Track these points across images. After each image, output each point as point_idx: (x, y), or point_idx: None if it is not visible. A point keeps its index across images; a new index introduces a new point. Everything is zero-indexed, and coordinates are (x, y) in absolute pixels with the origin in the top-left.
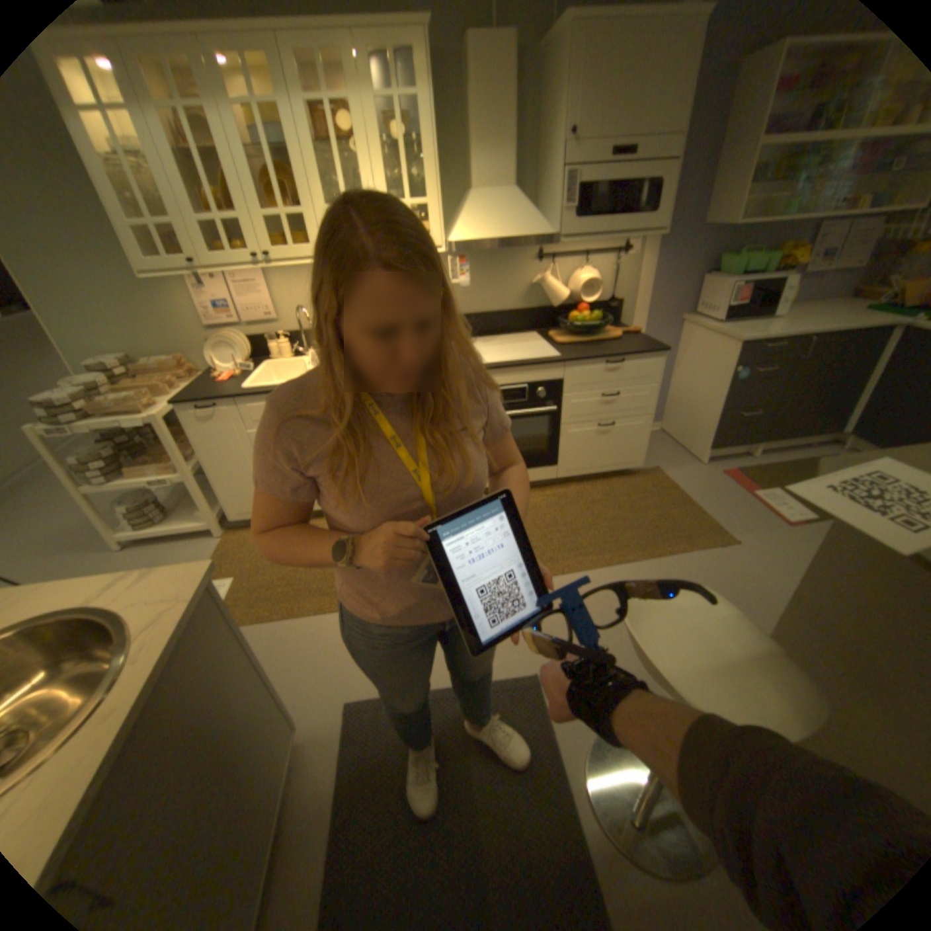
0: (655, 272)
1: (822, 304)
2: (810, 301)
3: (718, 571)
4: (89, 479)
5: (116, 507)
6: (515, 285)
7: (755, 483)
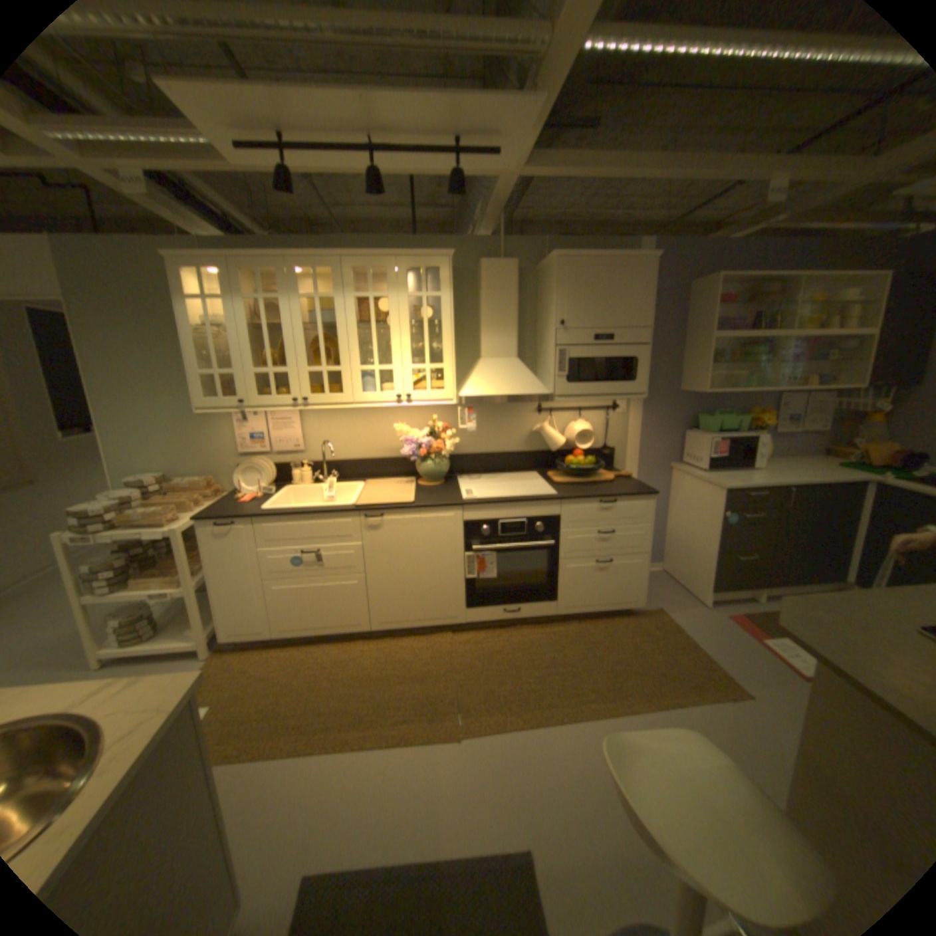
0: (641, 426)
1: (799, 460)
2: (787, 457)
3: (732, 731)
4: (93, 589)
5: (109, 620)
6: (517, 432)
7: (764, 632)
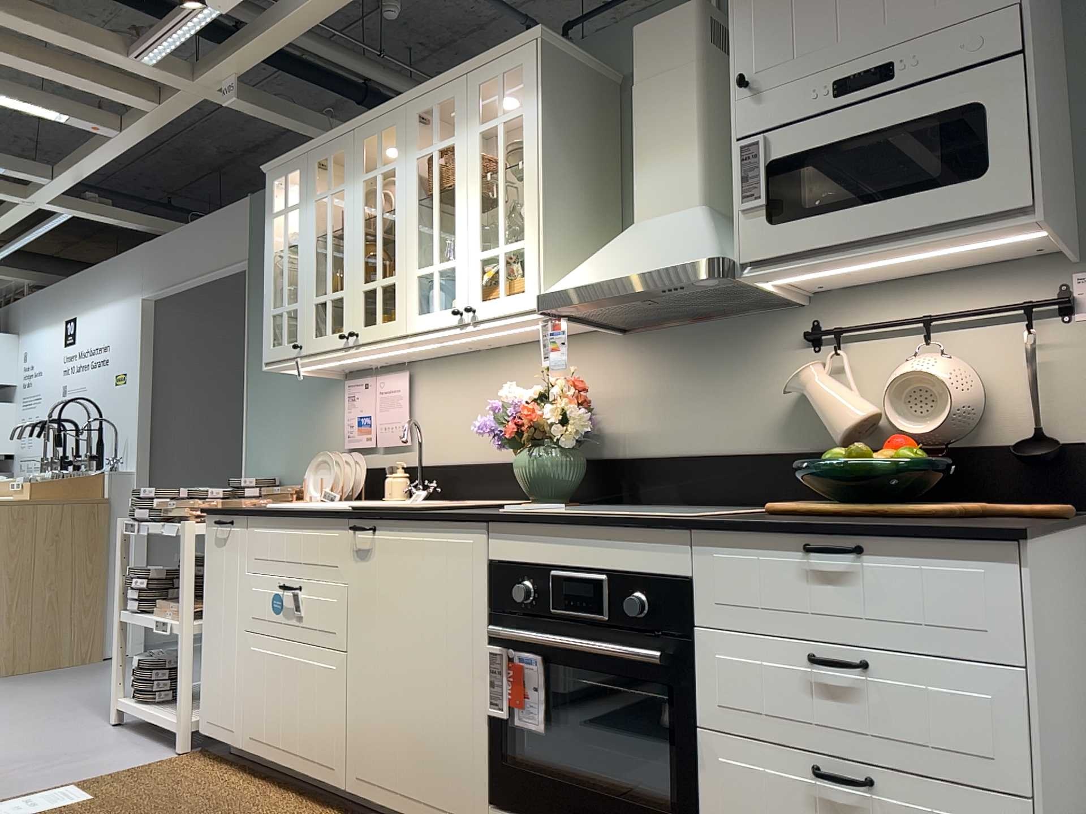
0: None
1: None
2: None
3: None
4: (133, 600)
5: (141, 655)
6: (759, 398)
7: None
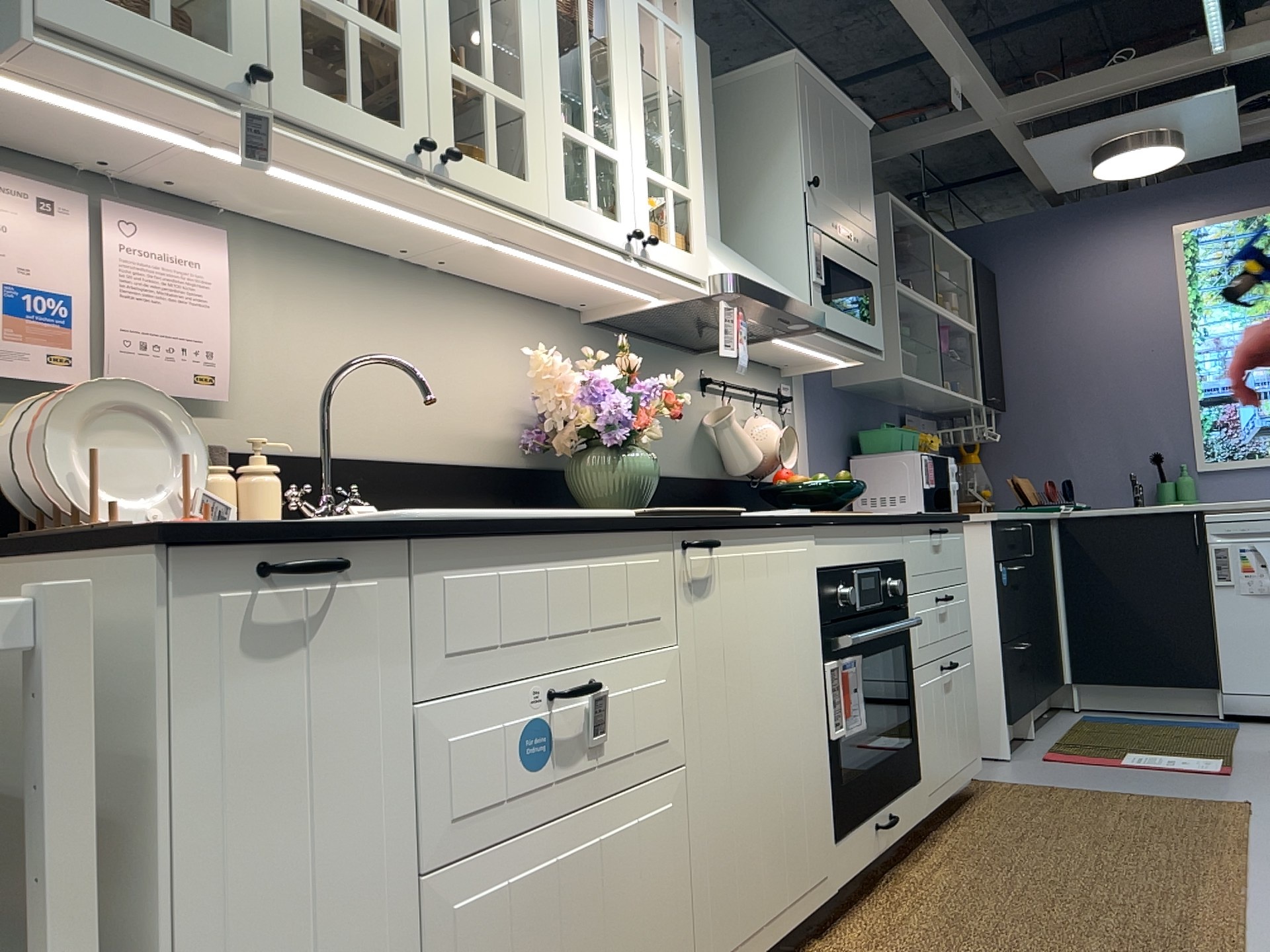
0: (811, 445)
1: None
2: None
3: None
4: None
5: None
6: (681, 427)
7: (1098, 755)
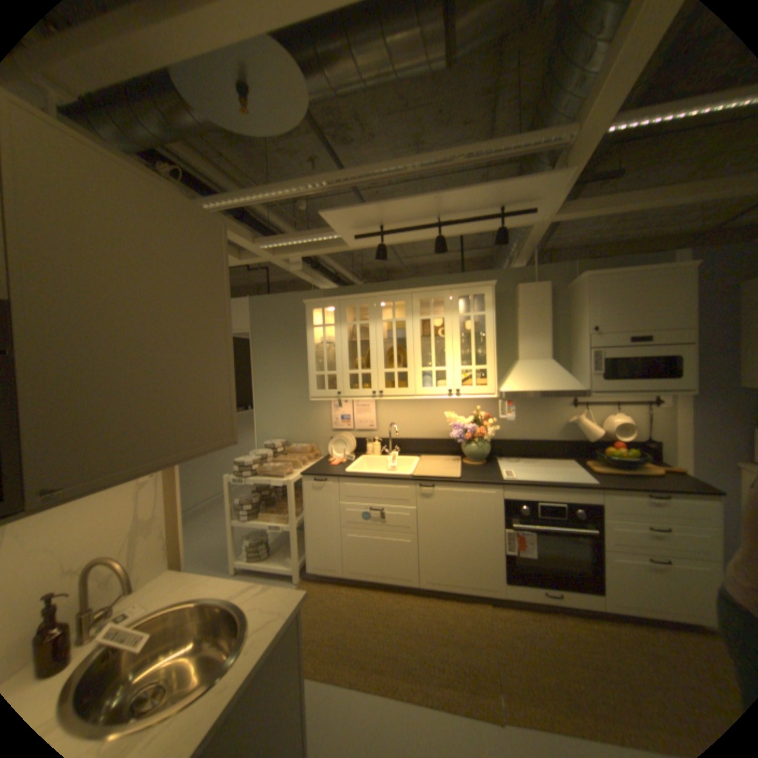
0: (694, 423)
1: None
2: None
3: None
4: (239, 516)
5: (244, 540)
6: (553, 422)
7: None
